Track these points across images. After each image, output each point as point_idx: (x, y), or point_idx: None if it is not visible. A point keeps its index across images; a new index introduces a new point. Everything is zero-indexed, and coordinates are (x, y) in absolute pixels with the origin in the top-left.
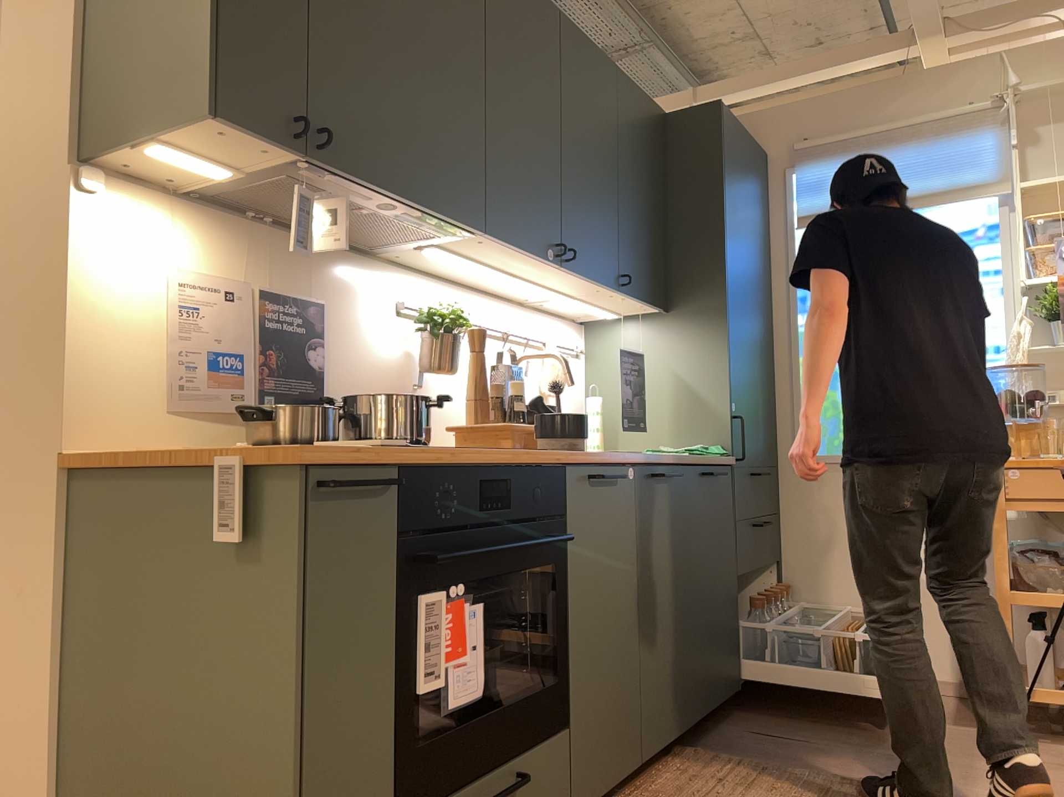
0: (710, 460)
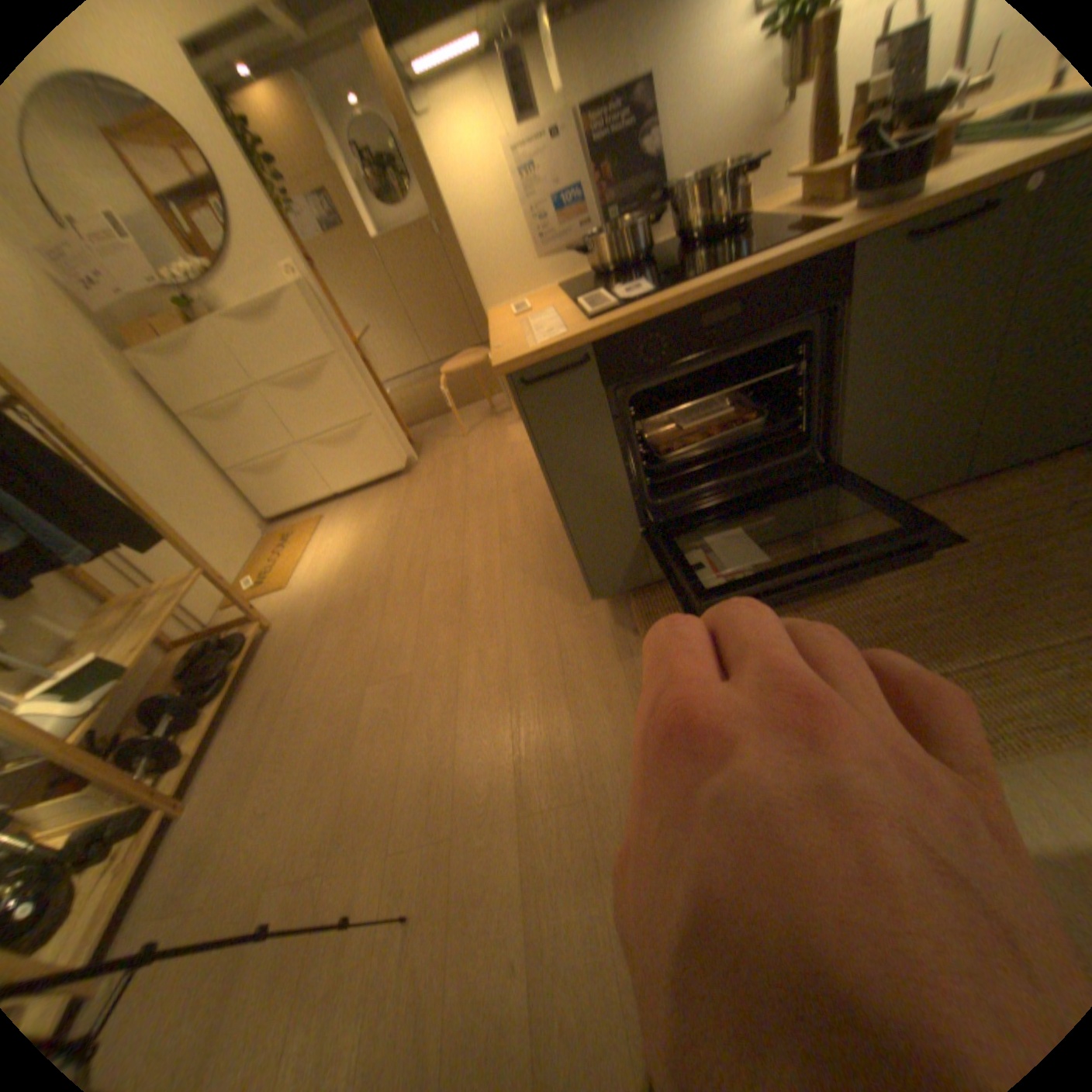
0: None
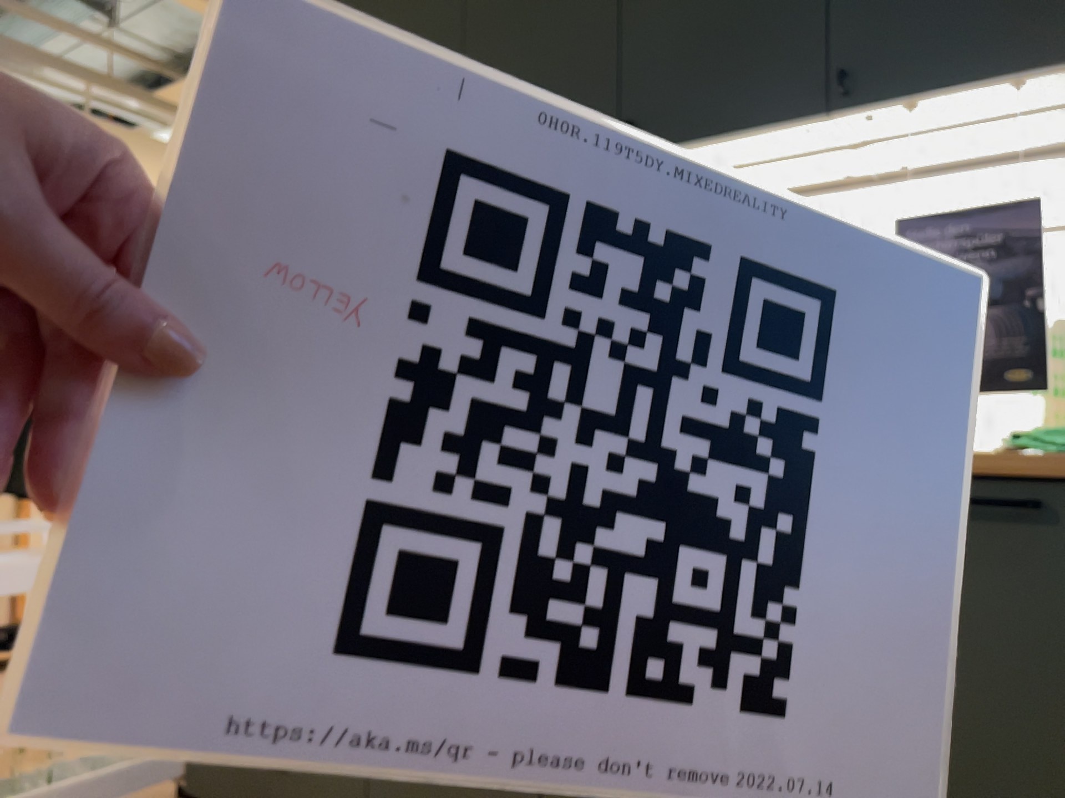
0: (983, 462)
